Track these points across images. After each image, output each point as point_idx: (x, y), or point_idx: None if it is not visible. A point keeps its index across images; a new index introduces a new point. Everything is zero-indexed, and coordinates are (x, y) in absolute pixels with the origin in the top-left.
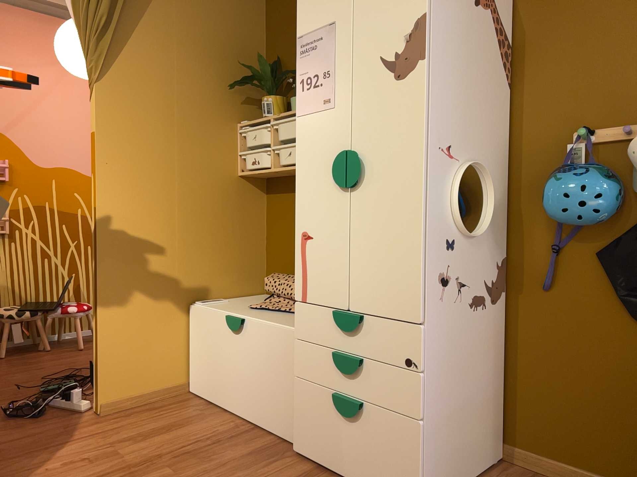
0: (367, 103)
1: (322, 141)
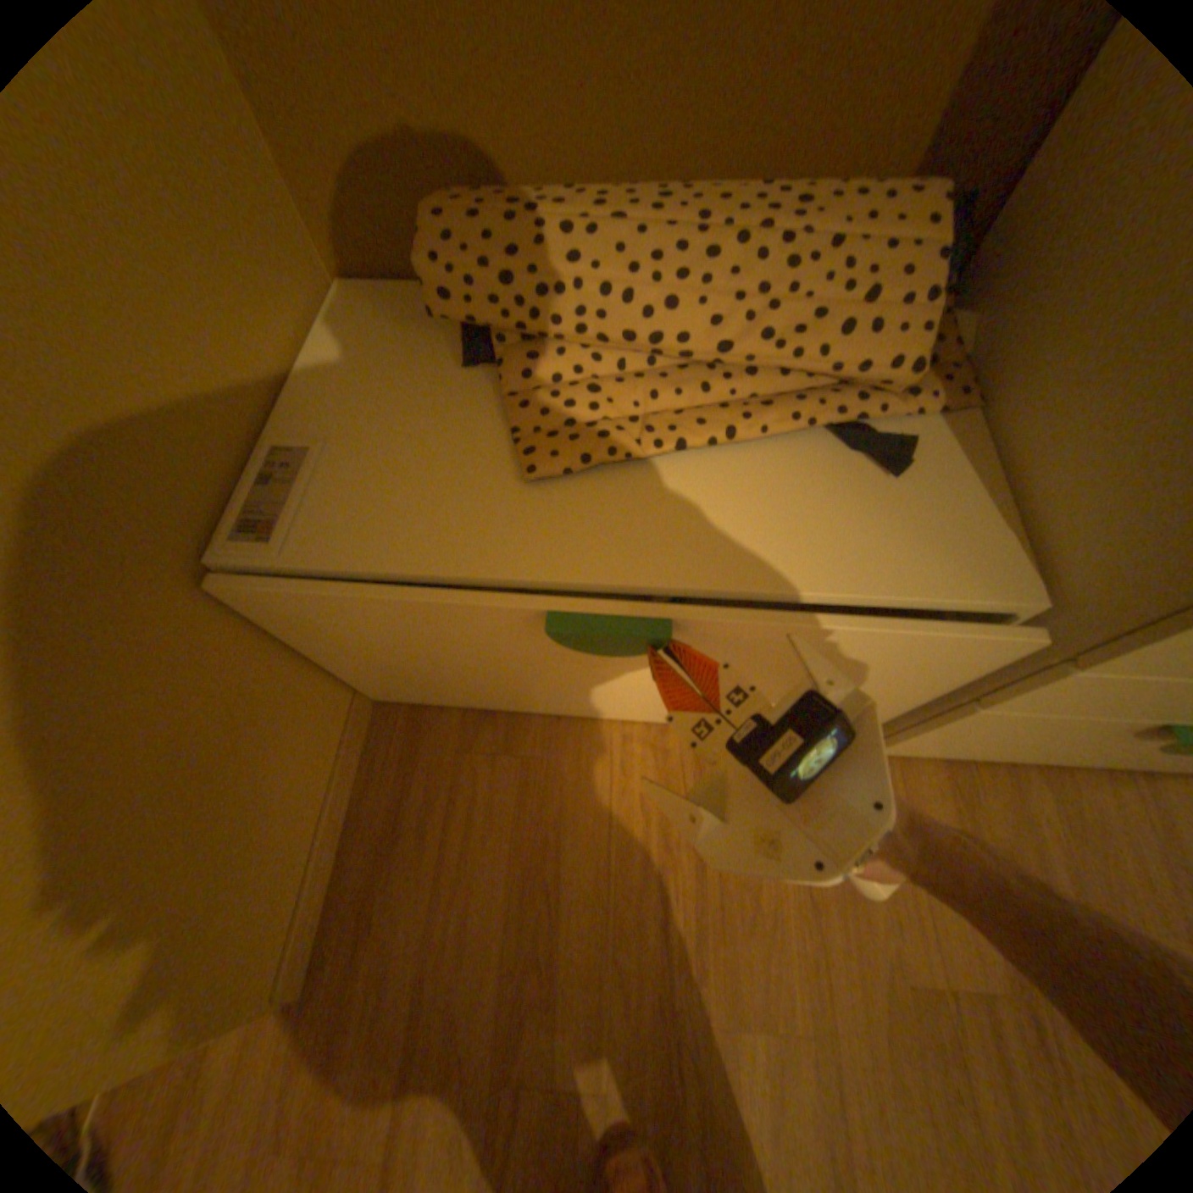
0: None
1: None
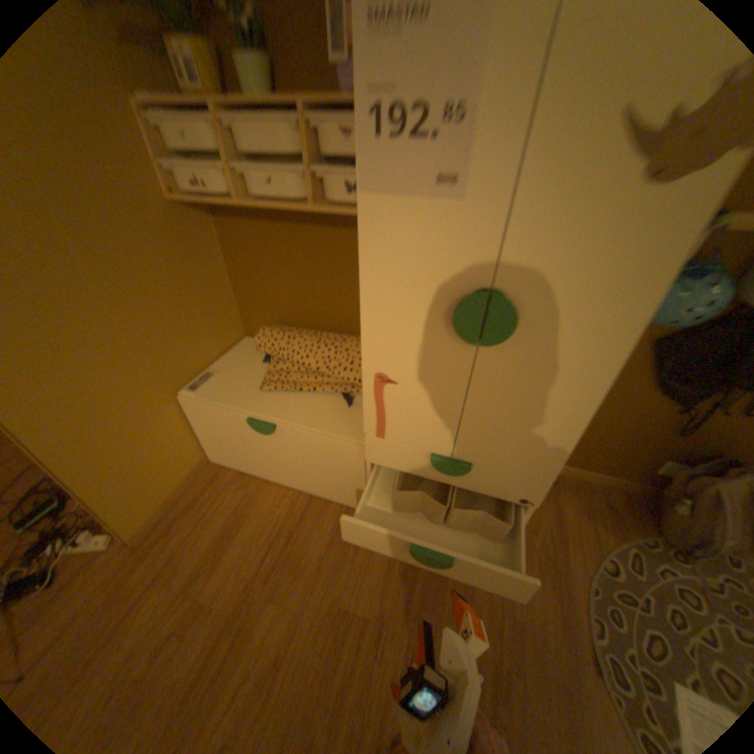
0: (552, 212)
1: (426, 256)
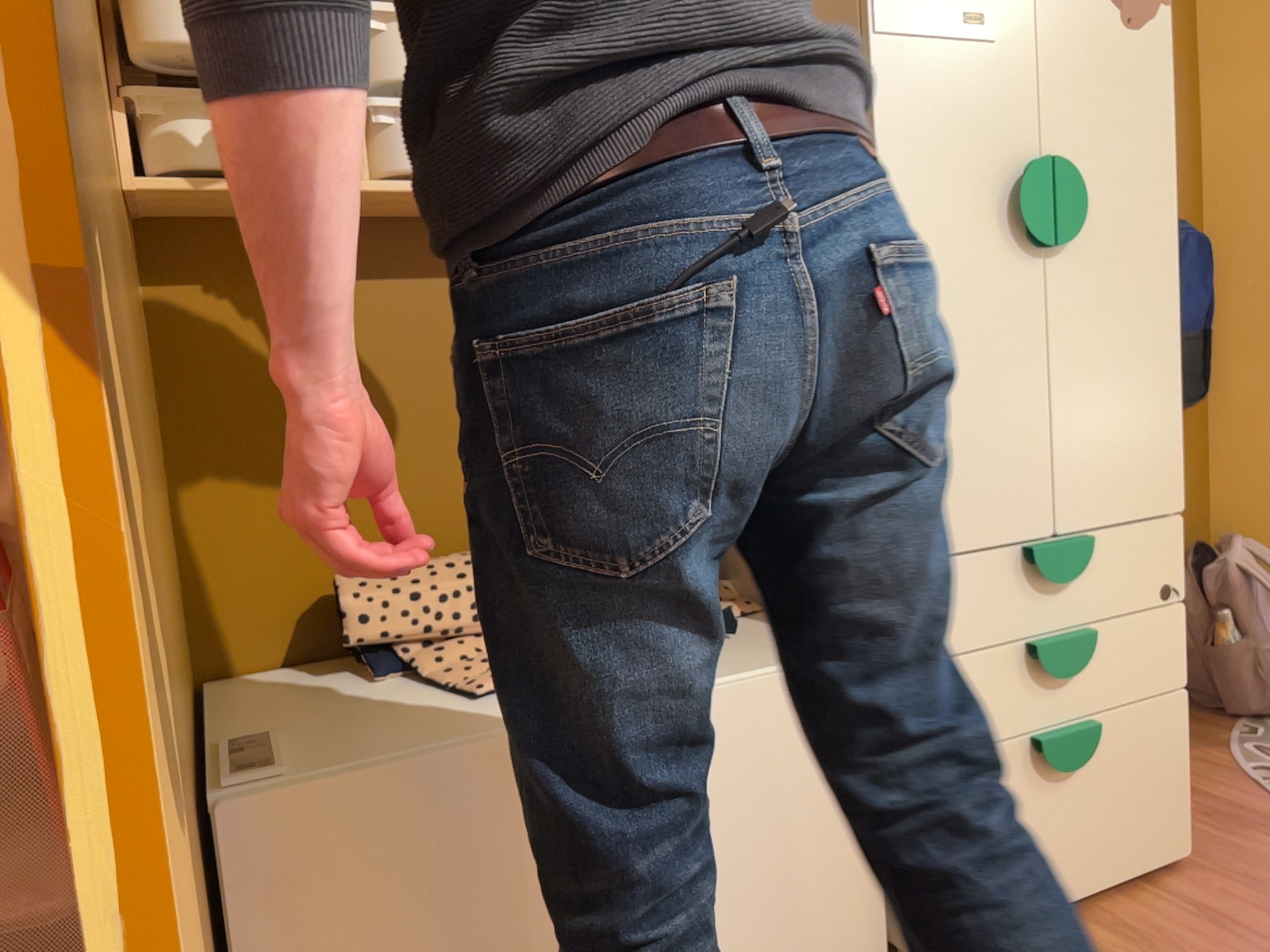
0: (1071, 56)
1: (963, 122)
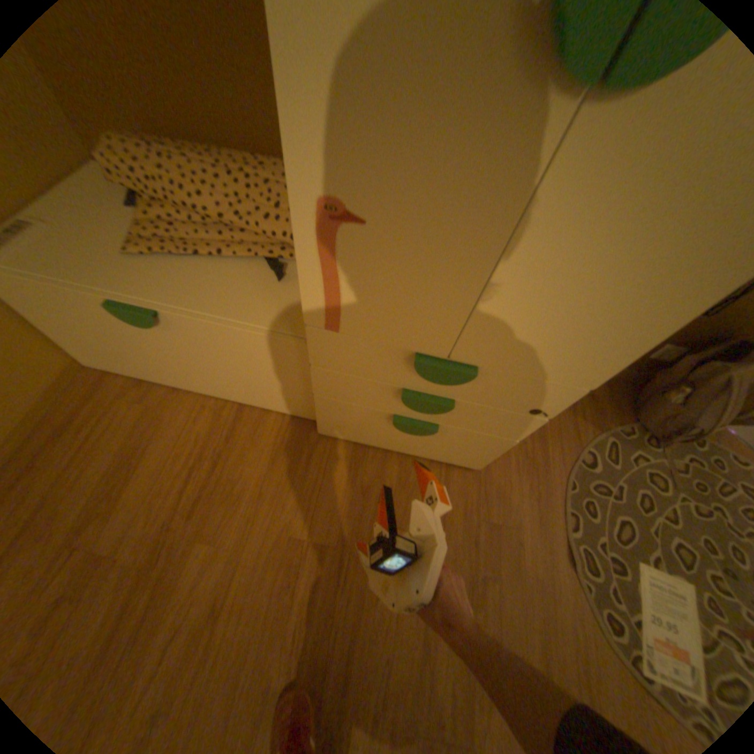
0: None
1: None
